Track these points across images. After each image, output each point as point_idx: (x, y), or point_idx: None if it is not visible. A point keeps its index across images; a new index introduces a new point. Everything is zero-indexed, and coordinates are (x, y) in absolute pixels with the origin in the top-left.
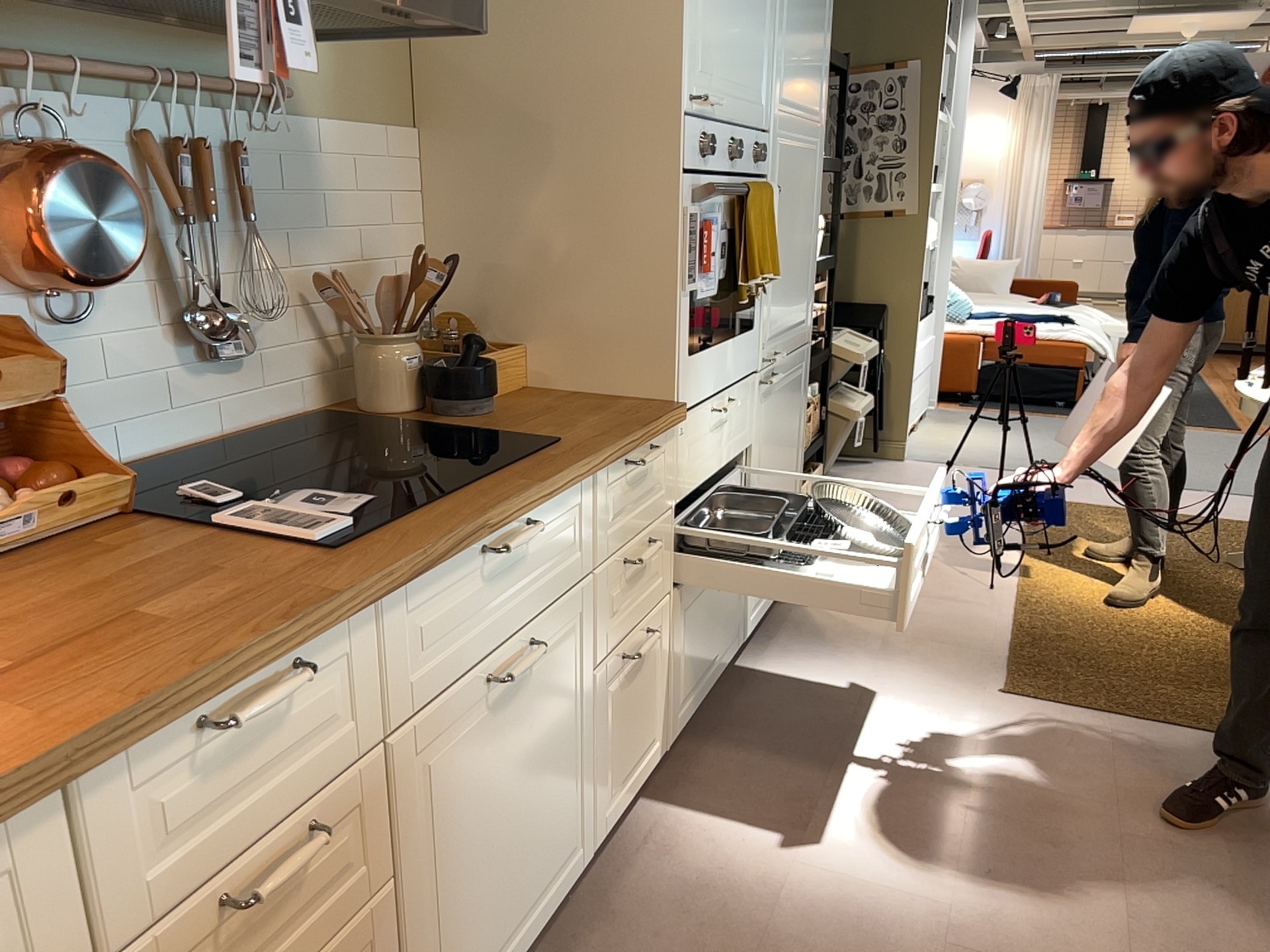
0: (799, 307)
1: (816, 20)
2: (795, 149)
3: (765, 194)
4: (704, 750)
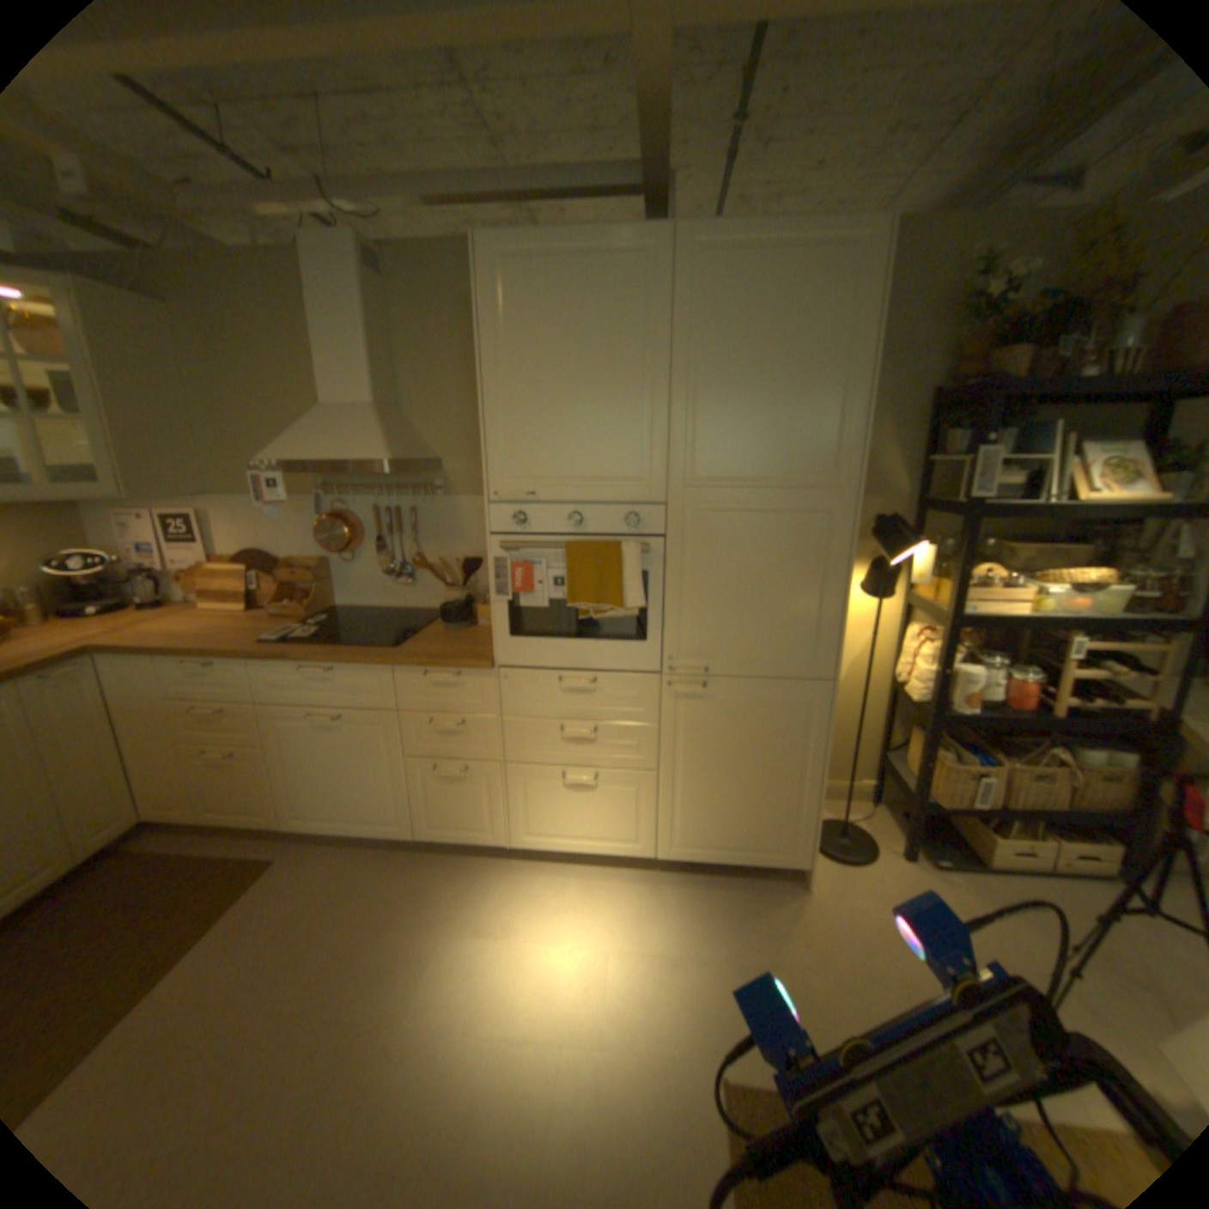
0: (784, 643)
1: (806, 393)
2: (748, 510)
3: (598, 548)
4: (546, 878)
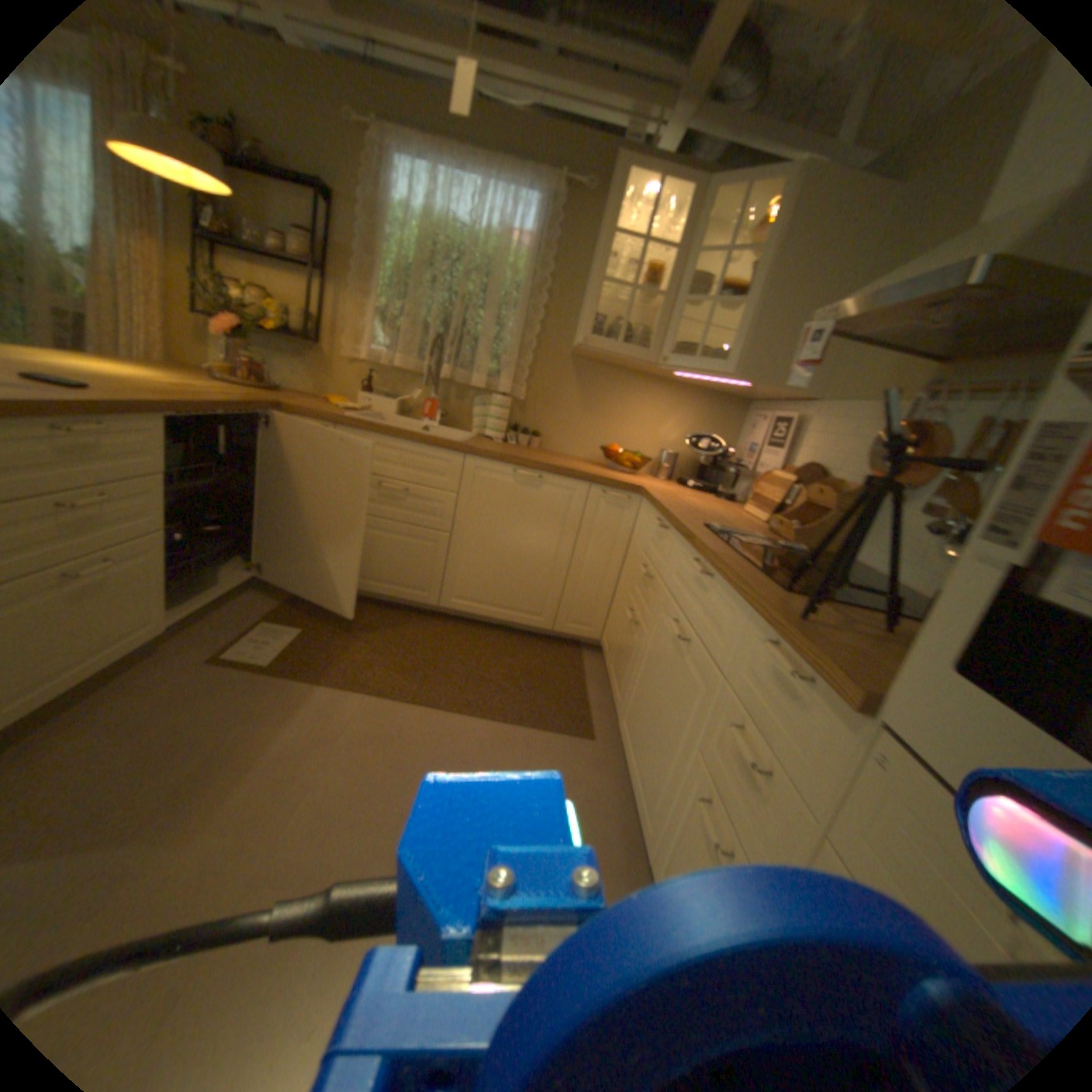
0: None
1: None
2: None
3: None
4: None
